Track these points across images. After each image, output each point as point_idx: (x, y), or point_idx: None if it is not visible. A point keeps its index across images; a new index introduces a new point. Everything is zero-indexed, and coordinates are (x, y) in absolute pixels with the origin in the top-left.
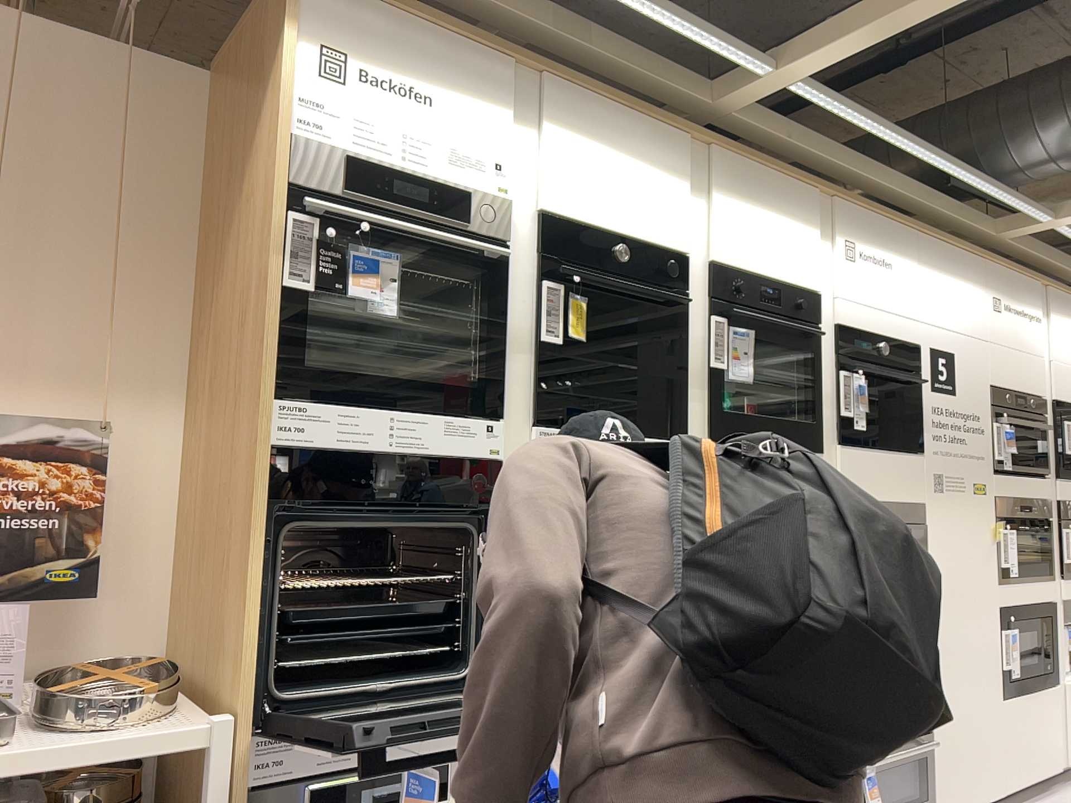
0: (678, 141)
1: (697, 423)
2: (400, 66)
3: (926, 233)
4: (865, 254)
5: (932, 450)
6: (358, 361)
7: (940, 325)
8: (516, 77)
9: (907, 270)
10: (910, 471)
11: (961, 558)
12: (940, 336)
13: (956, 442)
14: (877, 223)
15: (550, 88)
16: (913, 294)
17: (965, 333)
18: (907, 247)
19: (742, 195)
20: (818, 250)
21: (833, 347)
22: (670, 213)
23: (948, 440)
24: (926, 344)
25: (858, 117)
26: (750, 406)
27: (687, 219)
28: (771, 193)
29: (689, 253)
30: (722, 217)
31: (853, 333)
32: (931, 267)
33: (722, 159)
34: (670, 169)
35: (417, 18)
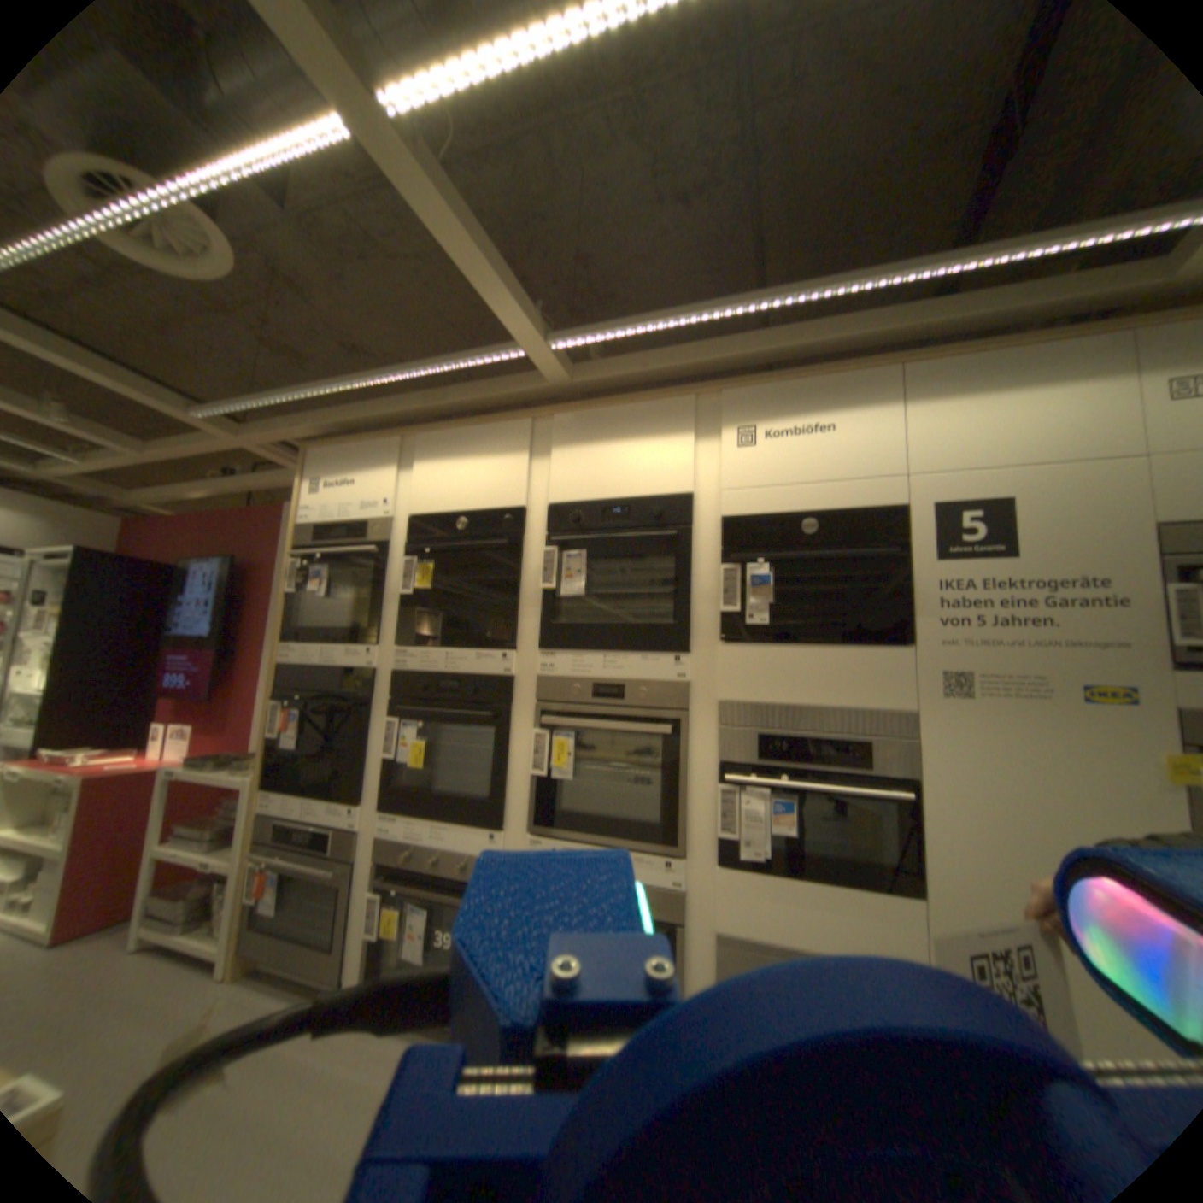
0: (517, 425)
1: (530, 634)
2: (340, 470)
3: (923, 354)
4: (778, 426)
5: (942, 637)
6: (327, 620)
7: (969, 463)
8: (400, 443)
9: (877, 414)
10: (876, 668)
11: (1038, 799)
12: (971, 478)
13: (1023, 621)
14: (805, 384)
15: (418, 439)
16: (892, 441)
17: (1056, 456)
18: (877, 387)
19: (584, 438)
20: (690, 450)
21: (718, 539)
22: (506, 481)
23: (993, 620)
24: (926, 497)
25: (631, 323)
26: (620, 612)
27: (522, 479)
28: (621, 422)
29: (529, 503)
30: (559, 464)
31: (755, 517)
32: (945, 392)
33: (561, 419)
34: (508, 448)
35: (348, 442)
